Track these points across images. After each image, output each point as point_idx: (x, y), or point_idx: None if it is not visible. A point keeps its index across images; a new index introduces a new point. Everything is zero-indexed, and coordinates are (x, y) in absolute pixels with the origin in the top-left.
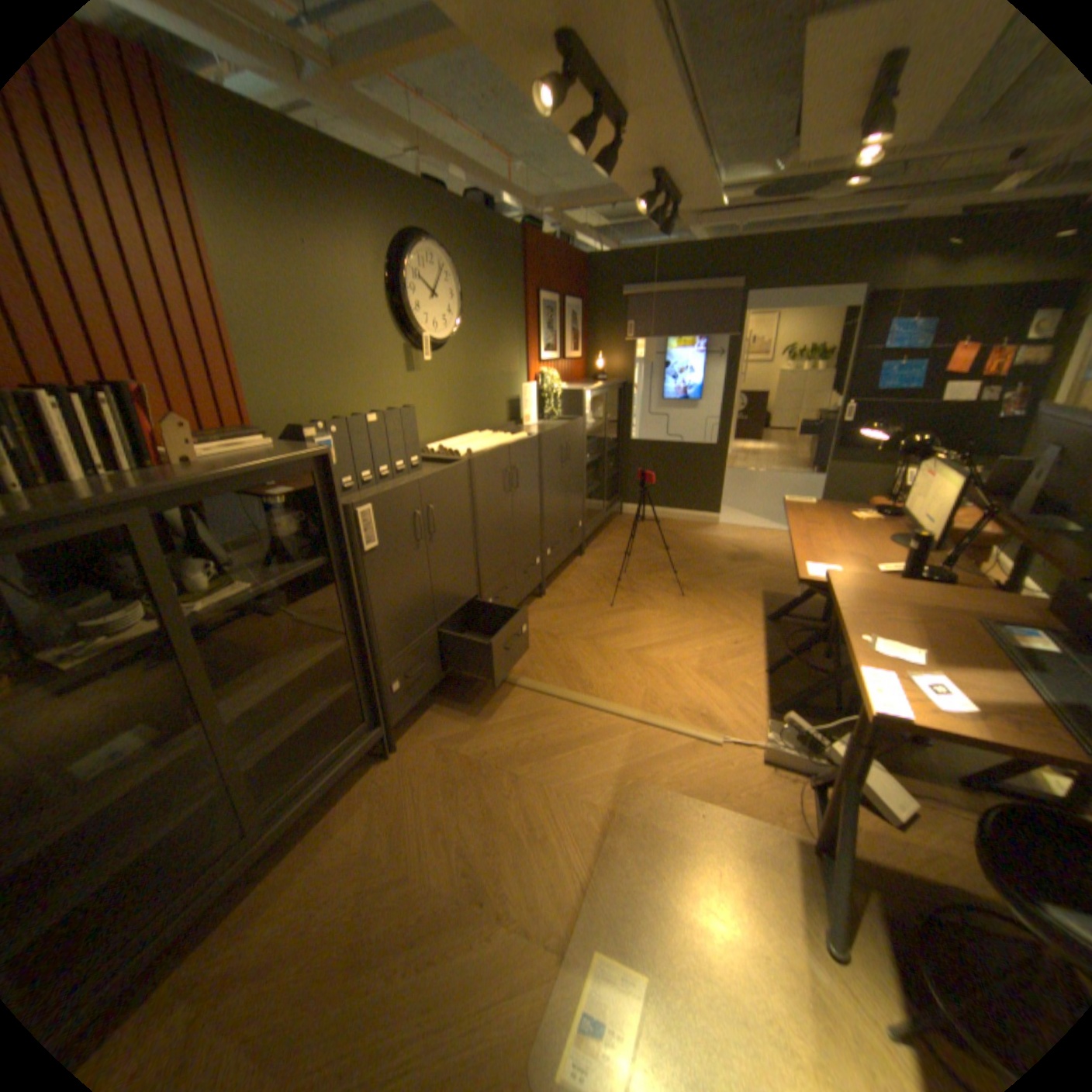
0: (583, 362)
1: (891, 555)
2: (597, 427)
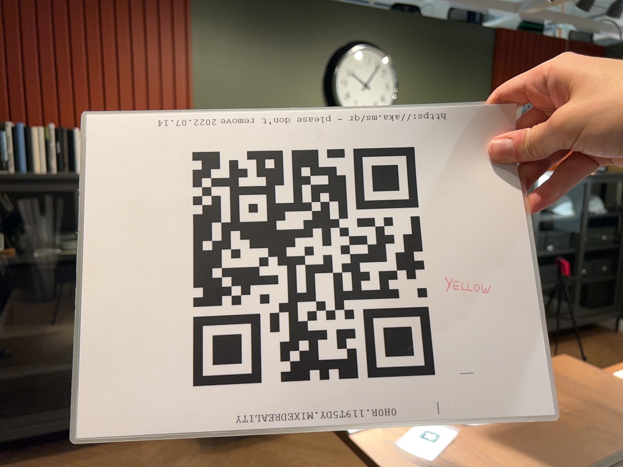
0: None
1: None
2: (568, 217)
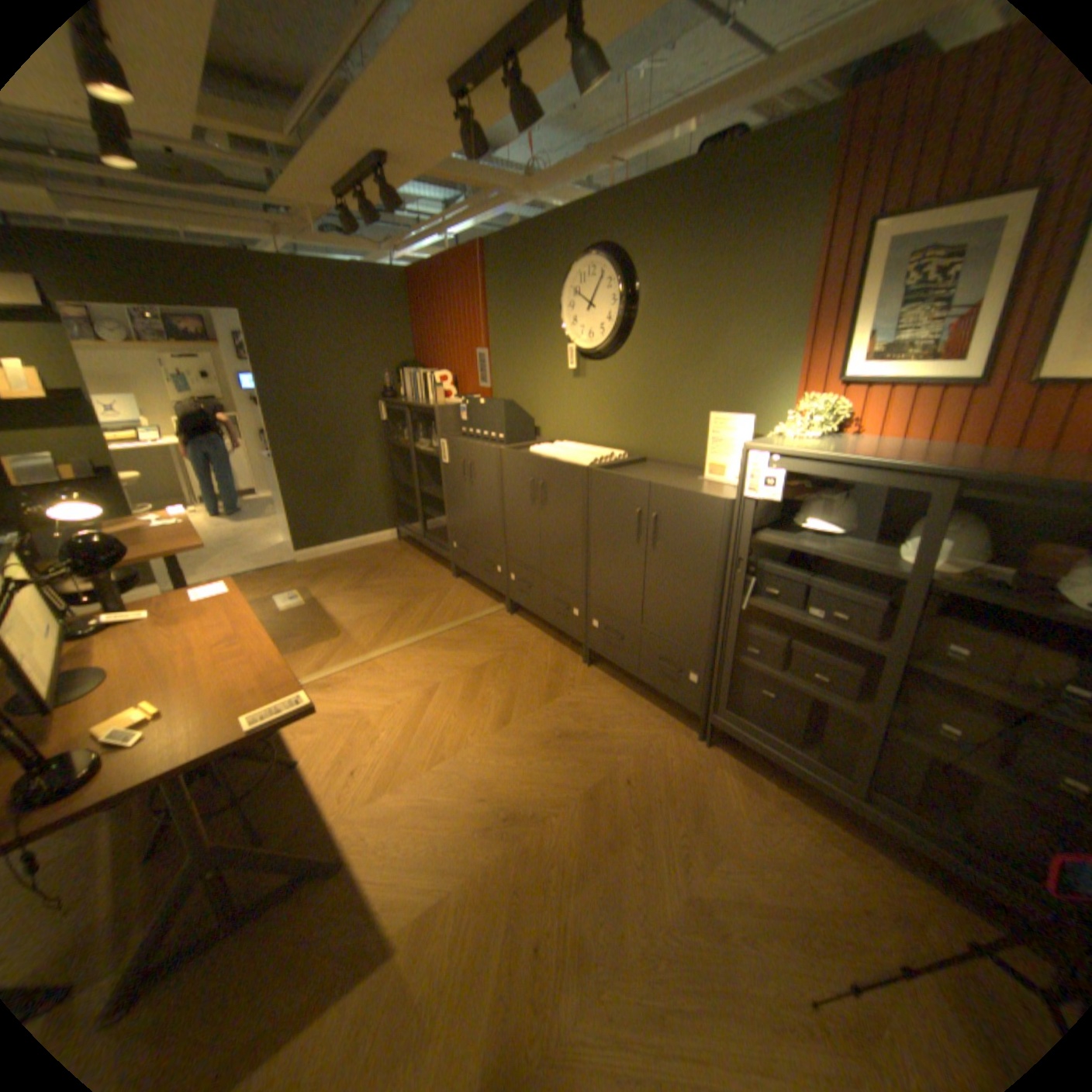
0: None
1: (123, 645)
2: (861, 564)
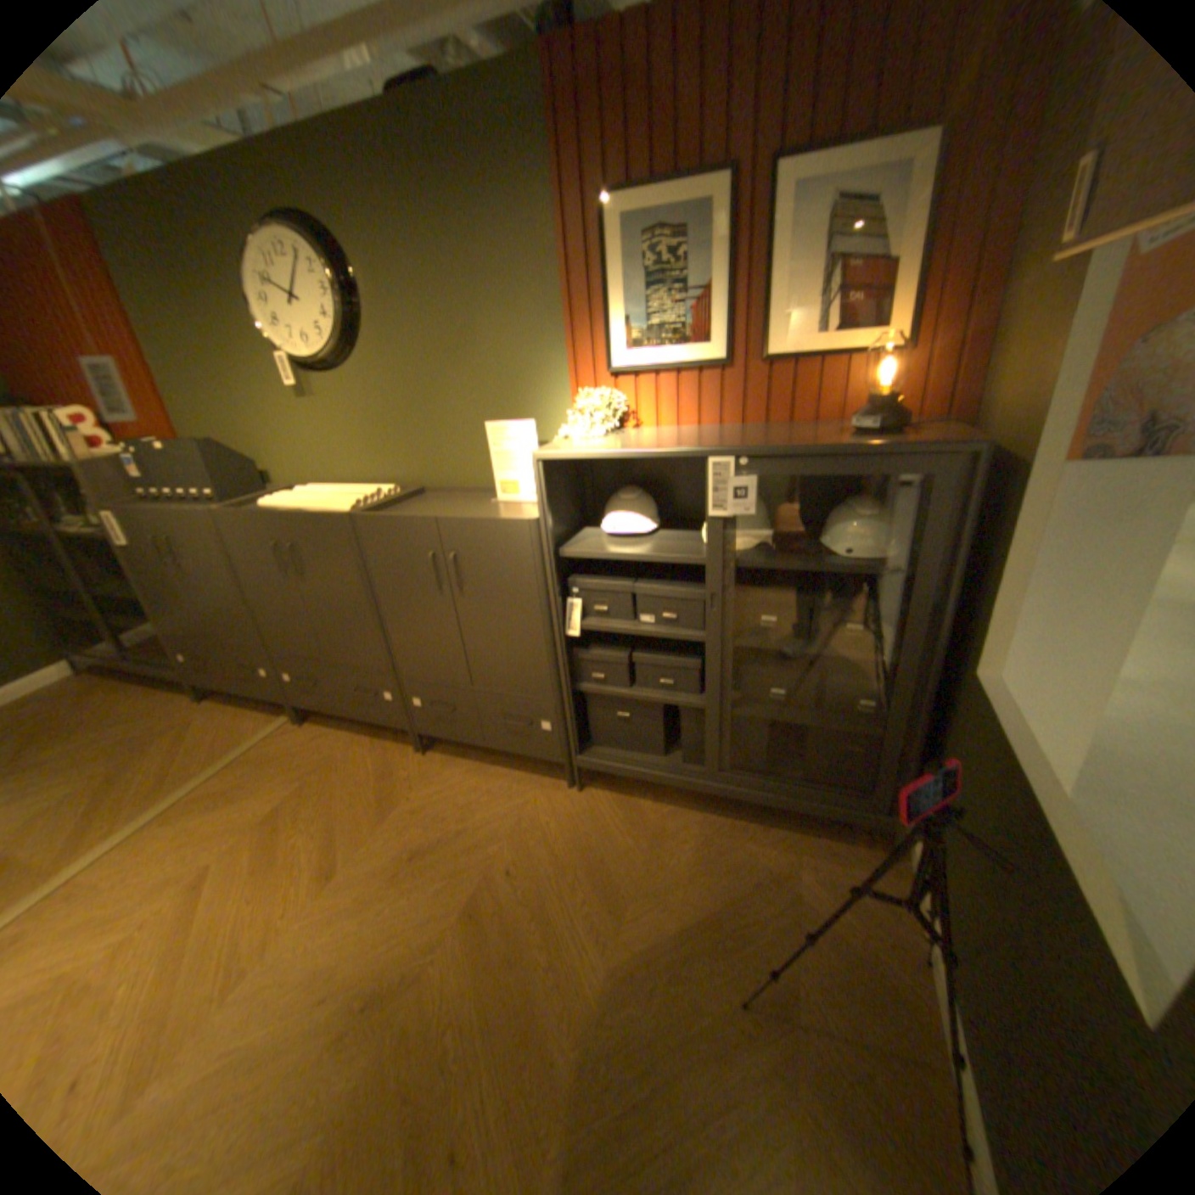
0: (934, 360)
1: None
2: (675, 560)
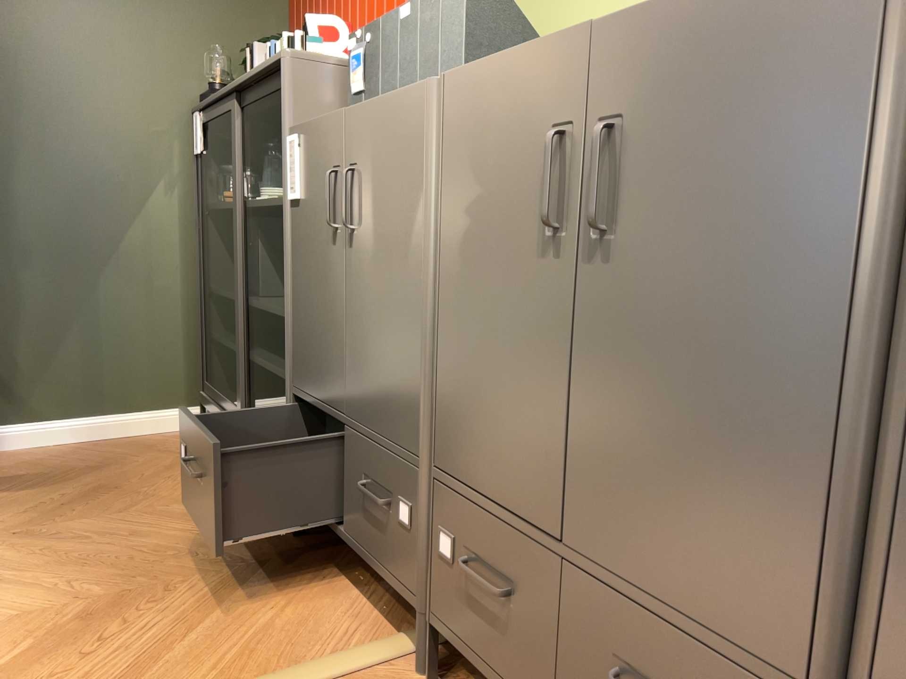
0: None
1: None
2: None
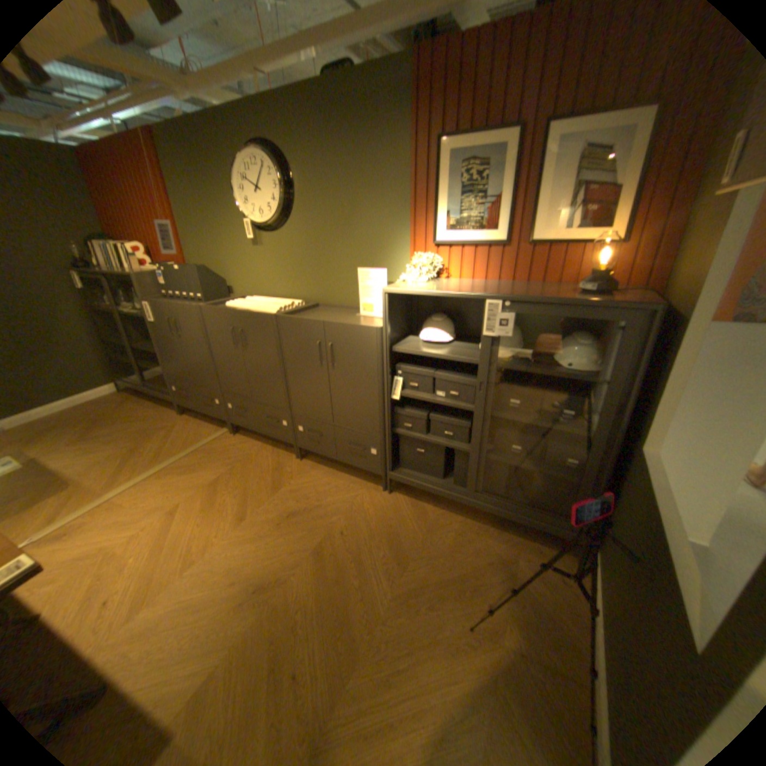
0: (640, 249)
1: None
2: (461, 360)
